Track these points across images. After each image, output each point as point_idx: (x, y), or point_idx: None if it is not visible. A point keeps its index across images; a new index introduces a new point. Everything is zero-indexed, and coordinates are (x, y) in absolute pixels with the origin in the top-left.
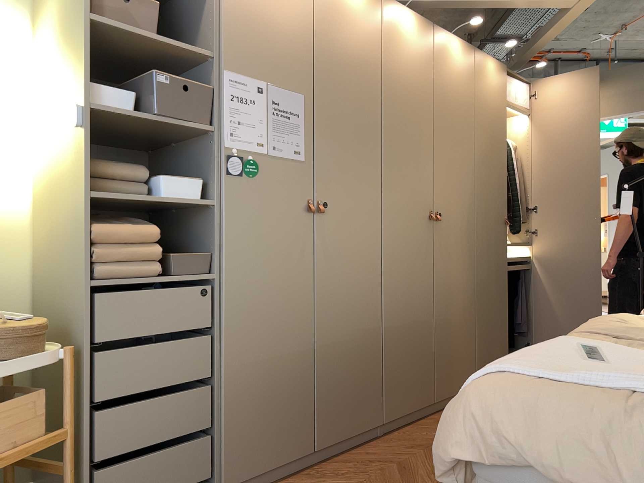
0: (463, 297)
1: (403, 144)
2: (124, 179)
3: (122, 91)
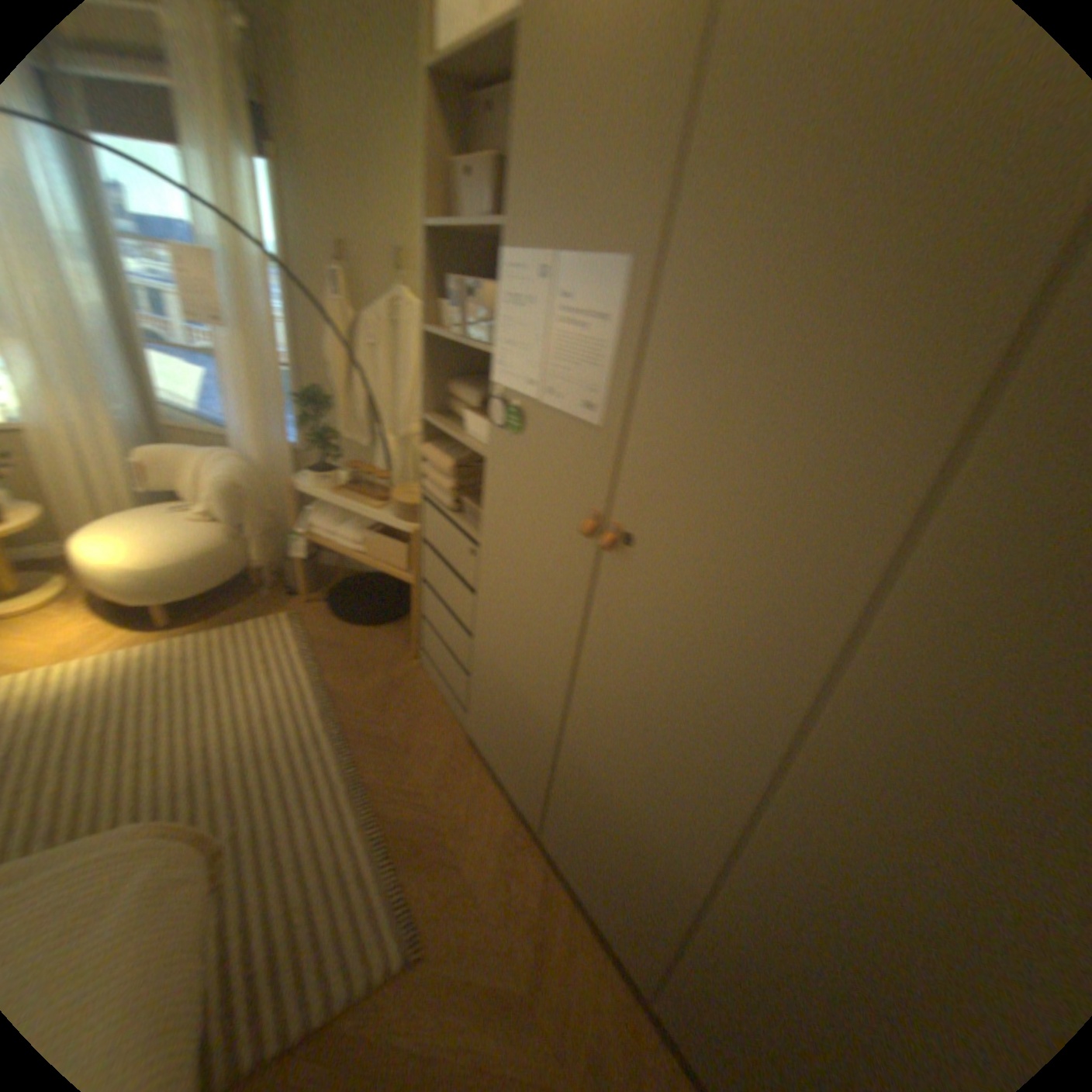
0: None
1: None
2: (467, 406)
3: (457, 306)
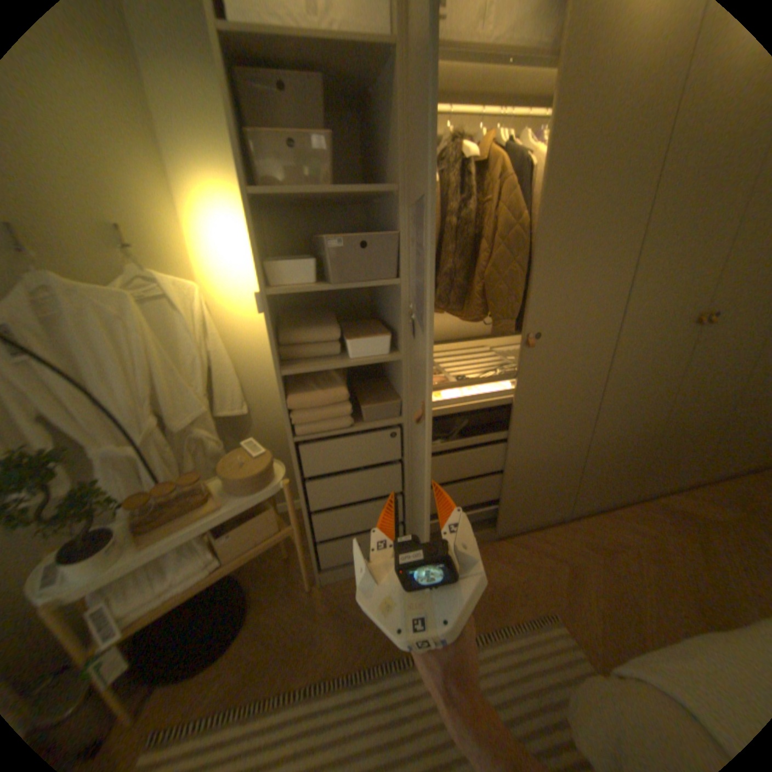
0: (715, 404)
1: (676, 235)
2: (318, 342)
3: (301, 261)
